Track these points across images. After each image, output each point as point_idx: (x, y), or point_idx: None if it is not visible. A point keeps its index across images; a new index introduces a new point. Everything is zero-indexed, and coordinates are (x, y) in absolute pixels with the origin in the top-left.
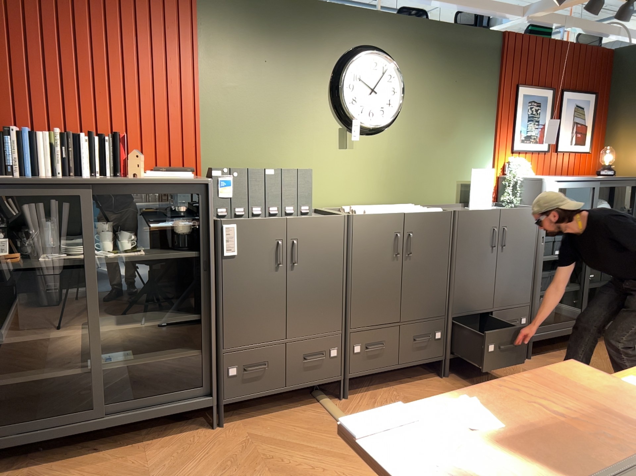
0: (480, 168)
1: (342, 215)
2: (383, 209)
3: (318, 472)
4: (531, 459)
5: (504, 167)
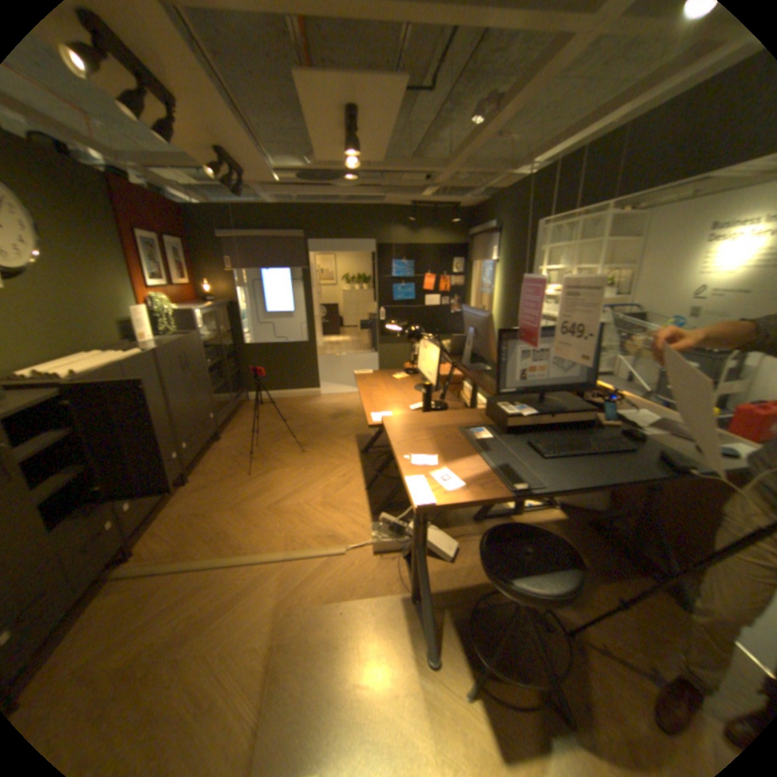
0: (132, 305)
1: (62, 383)
2: (87, 363)
3: (198, 613)
4: (453, 455)
5: (147, 302)
